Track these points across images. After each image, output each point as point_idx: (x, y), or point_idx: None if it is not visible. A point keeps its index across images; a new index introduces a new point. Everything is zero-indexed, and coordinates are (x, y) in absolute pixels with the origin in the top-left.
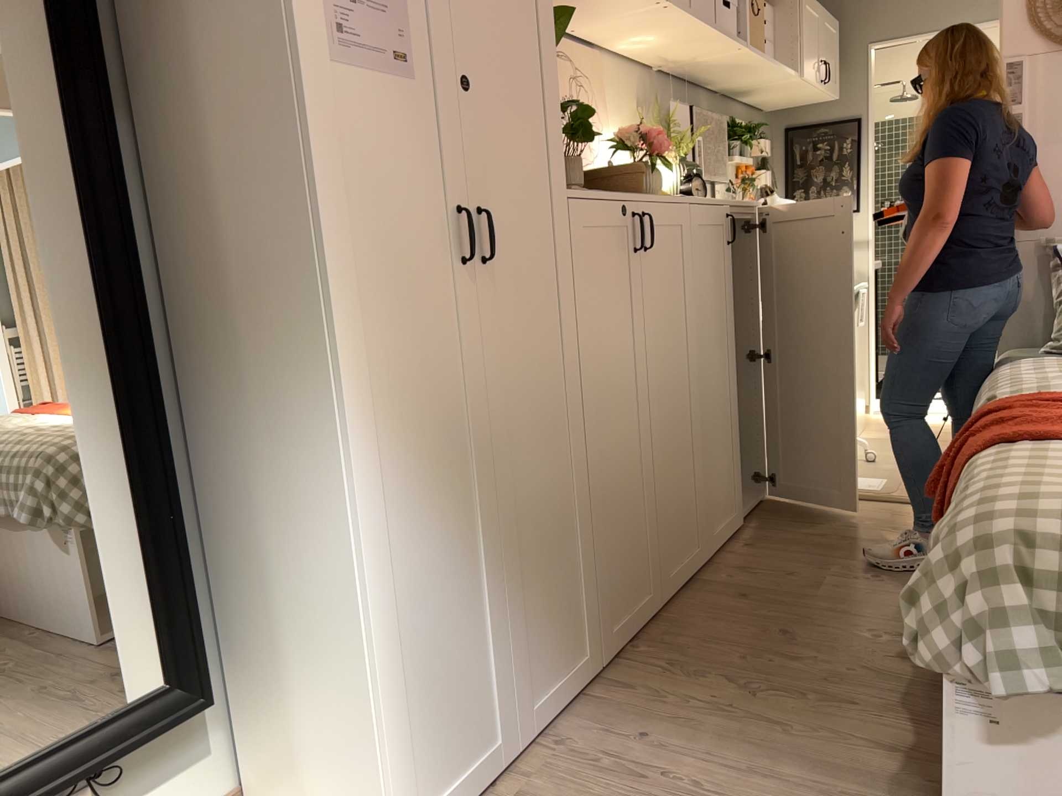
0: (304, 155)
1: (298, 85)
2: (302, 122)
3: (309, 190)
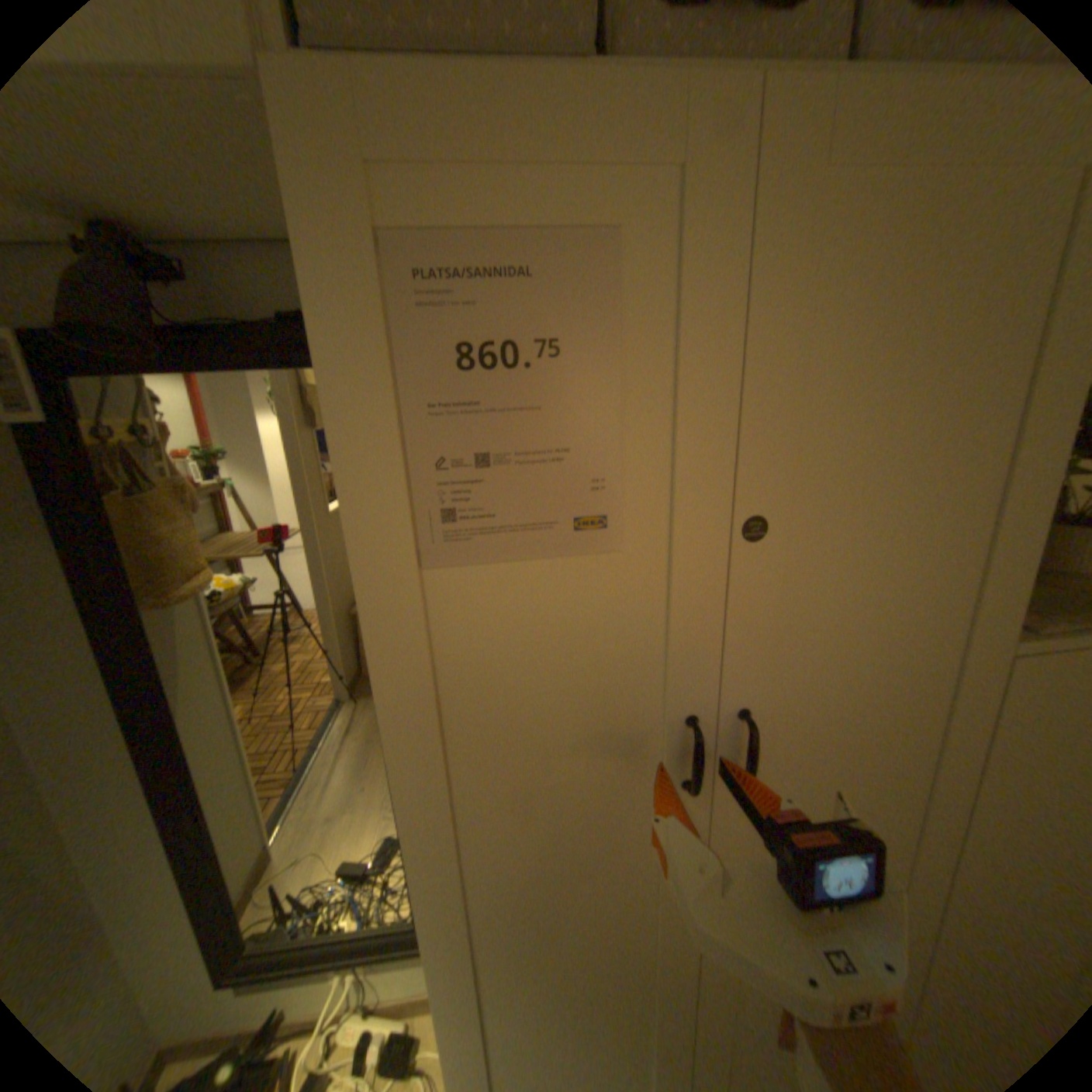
0: (379, 705)
1: (365, 623)
2: (373, 667)
3: (386, 743)
